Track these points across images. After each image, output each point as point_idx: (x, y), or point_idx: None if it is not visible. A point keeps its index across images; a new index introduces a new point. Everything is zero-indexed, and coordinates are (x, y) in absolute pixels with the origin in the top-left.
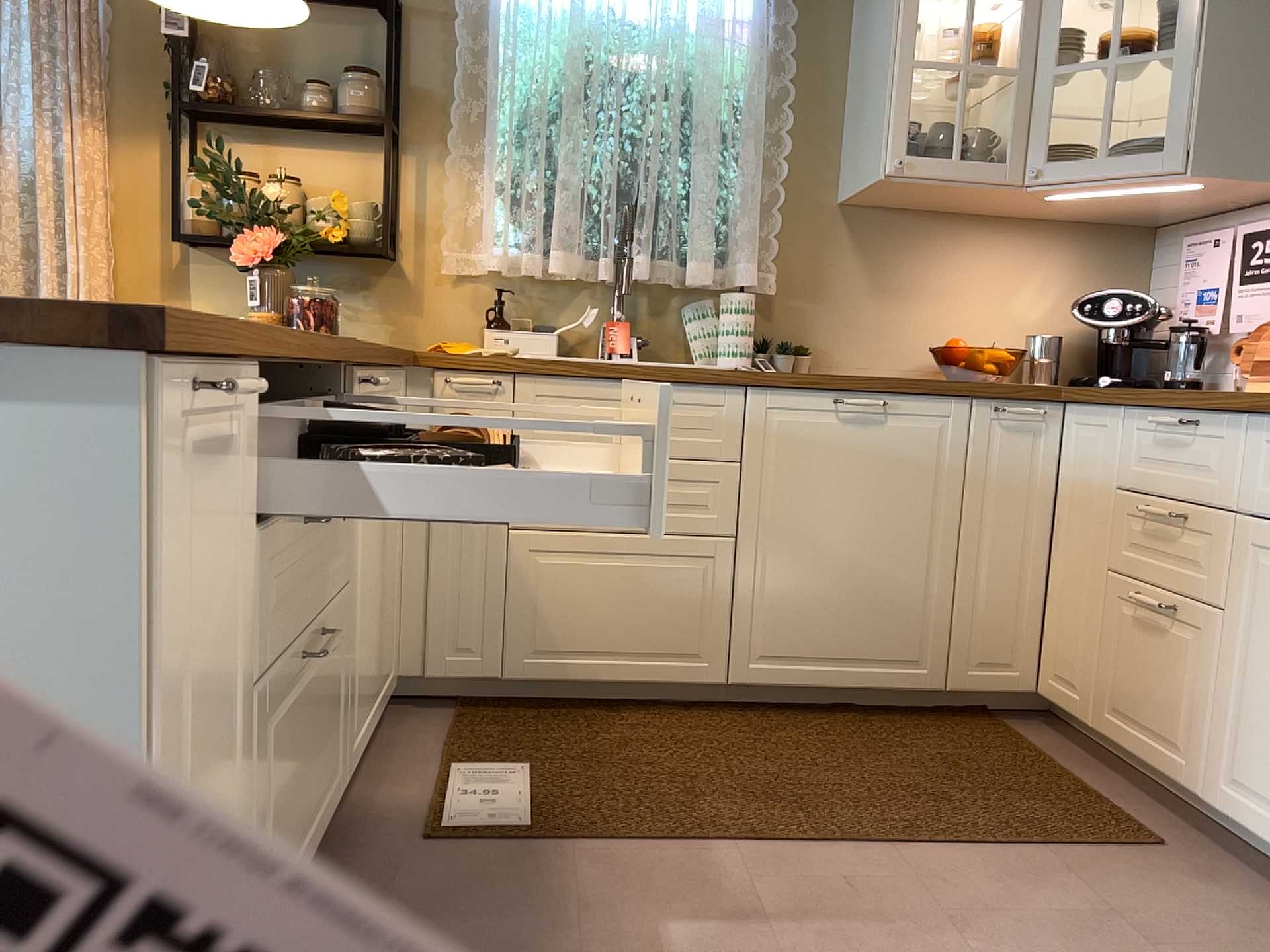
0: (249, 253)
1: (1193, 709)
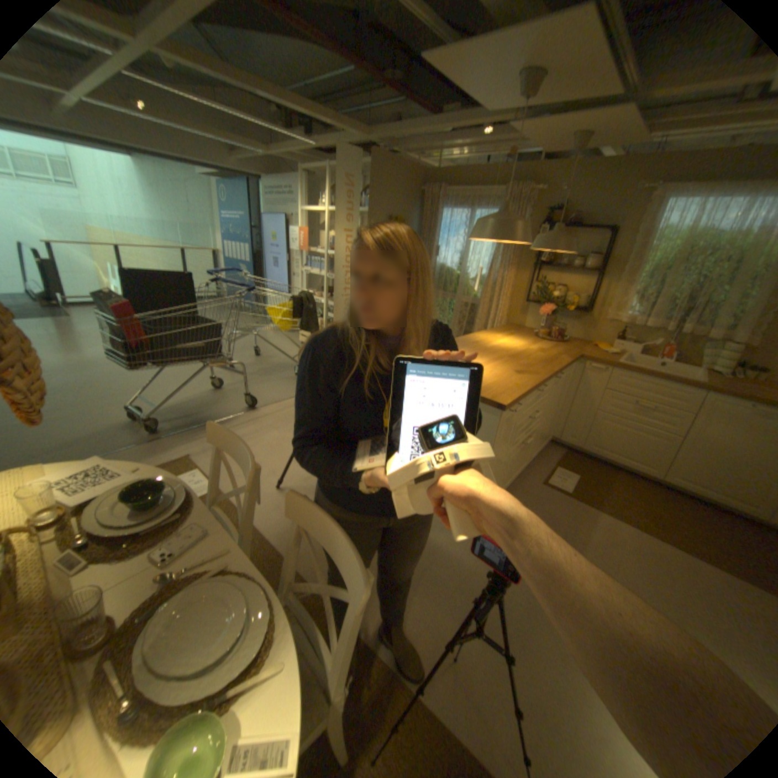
0: (543, 311)
1: None
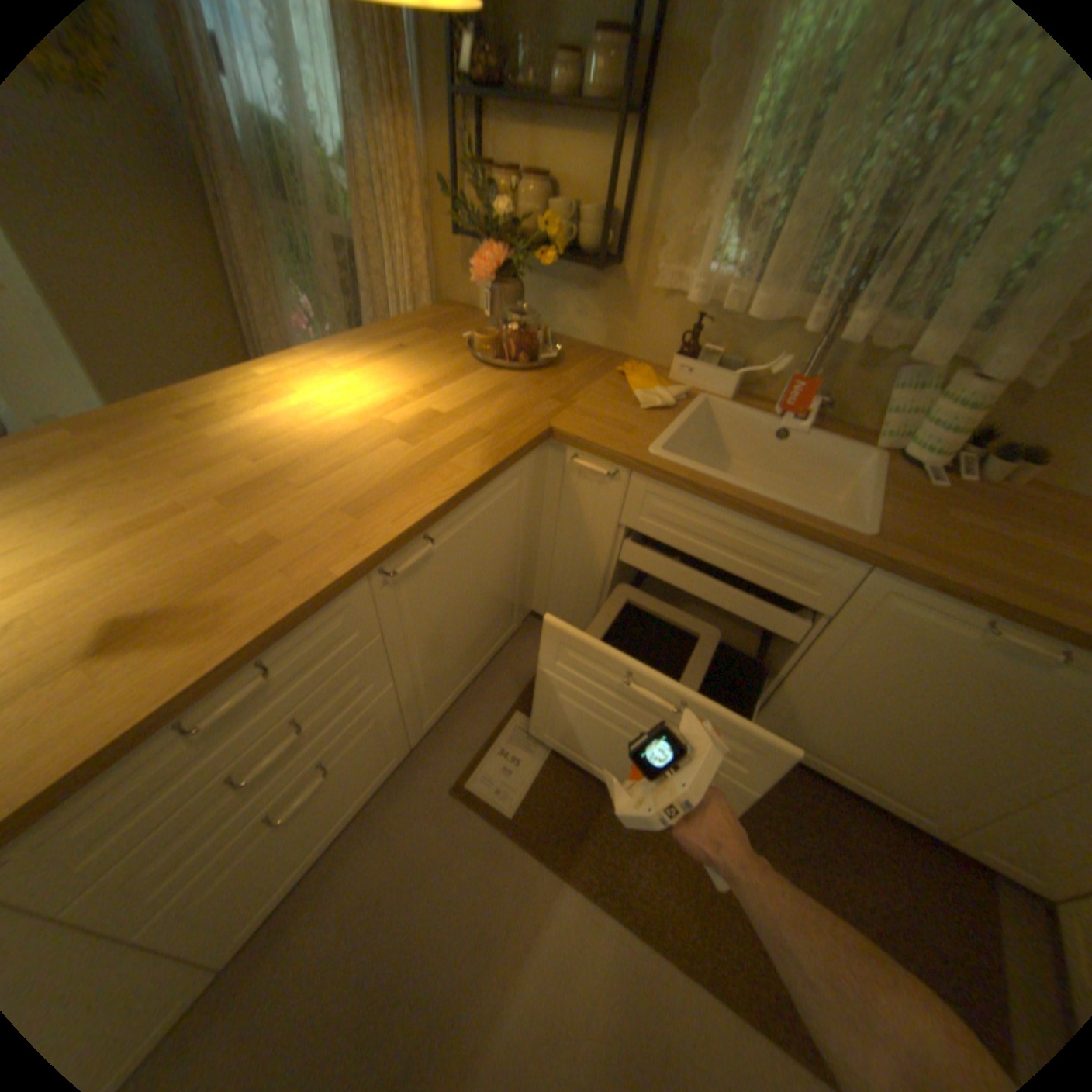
0: (480, 268)
1: None
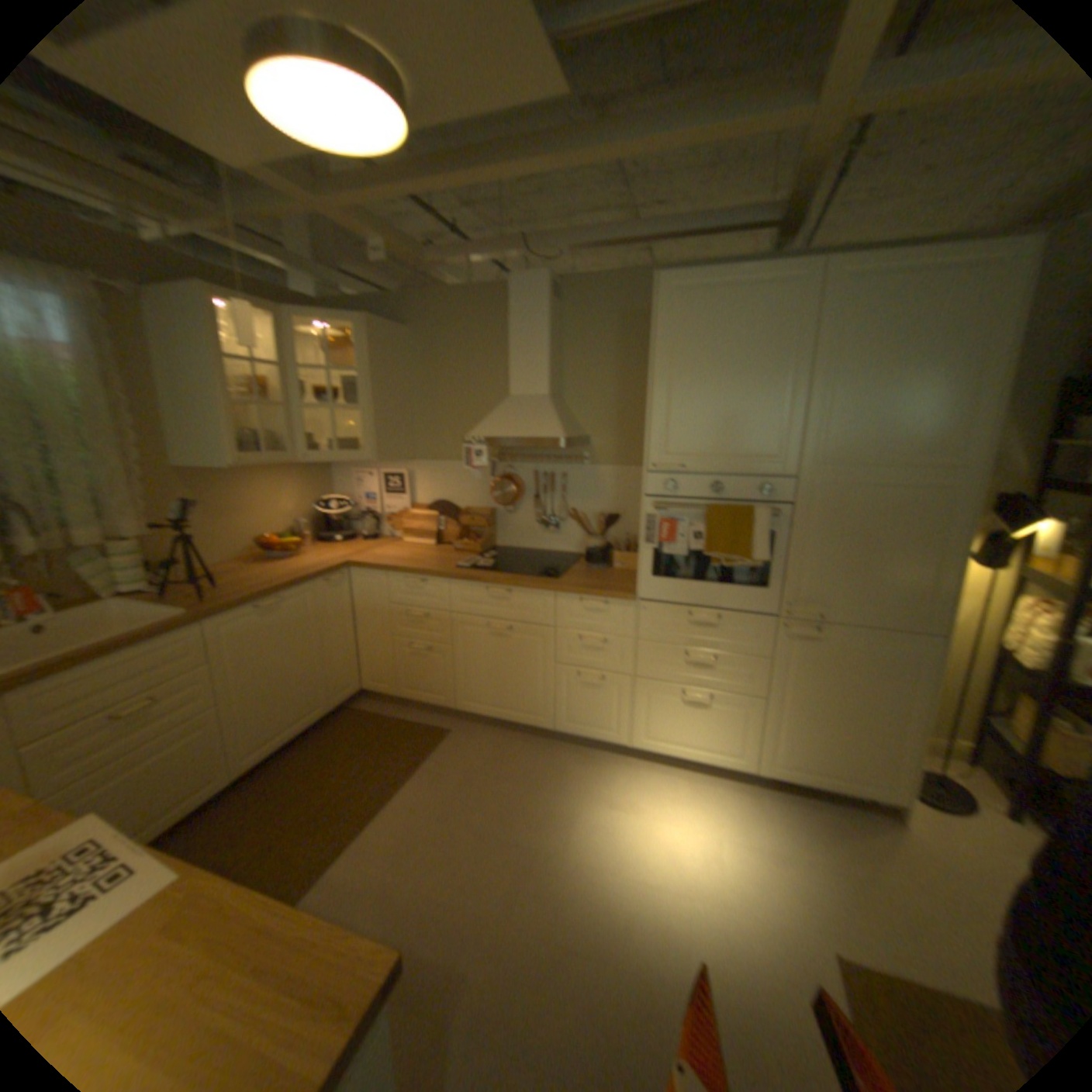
0: None
1: (446, 681)
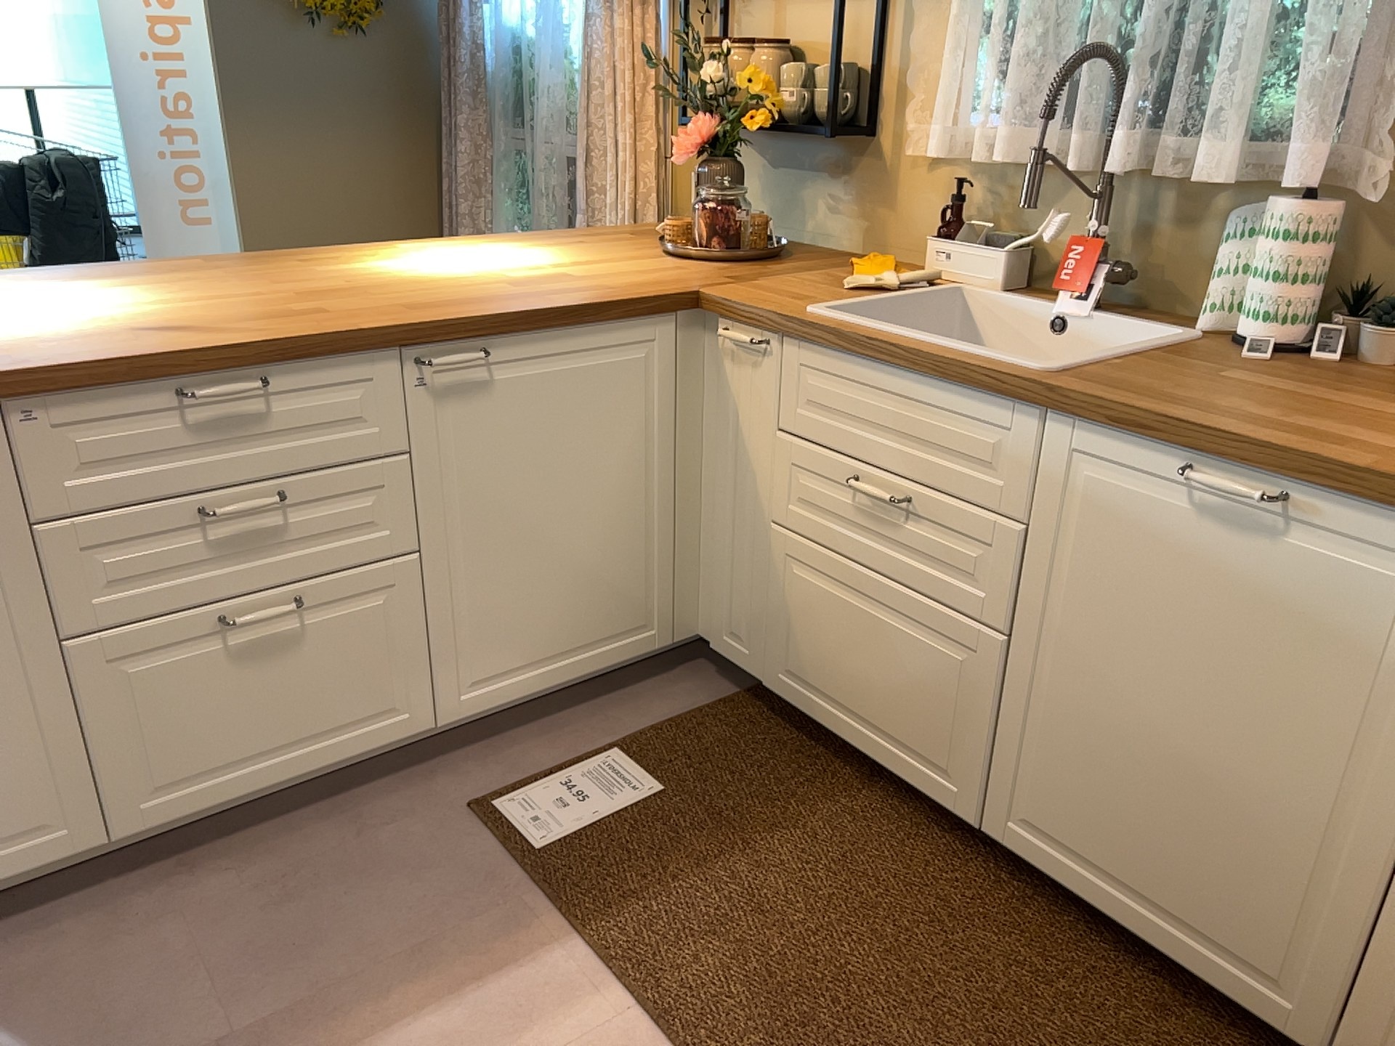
0: (683, 148)
1: None
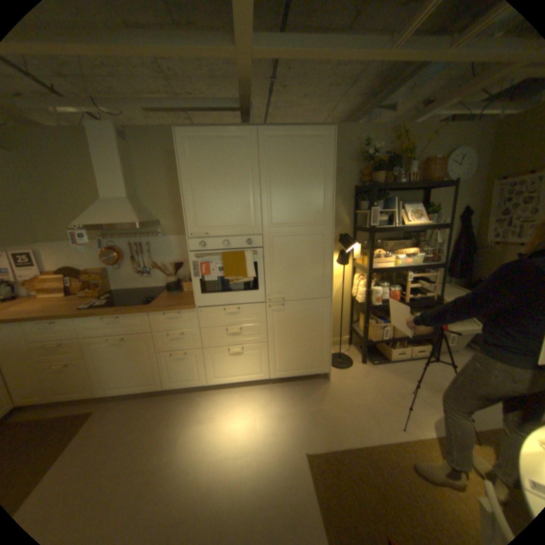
0: None
1: (82, 382)
